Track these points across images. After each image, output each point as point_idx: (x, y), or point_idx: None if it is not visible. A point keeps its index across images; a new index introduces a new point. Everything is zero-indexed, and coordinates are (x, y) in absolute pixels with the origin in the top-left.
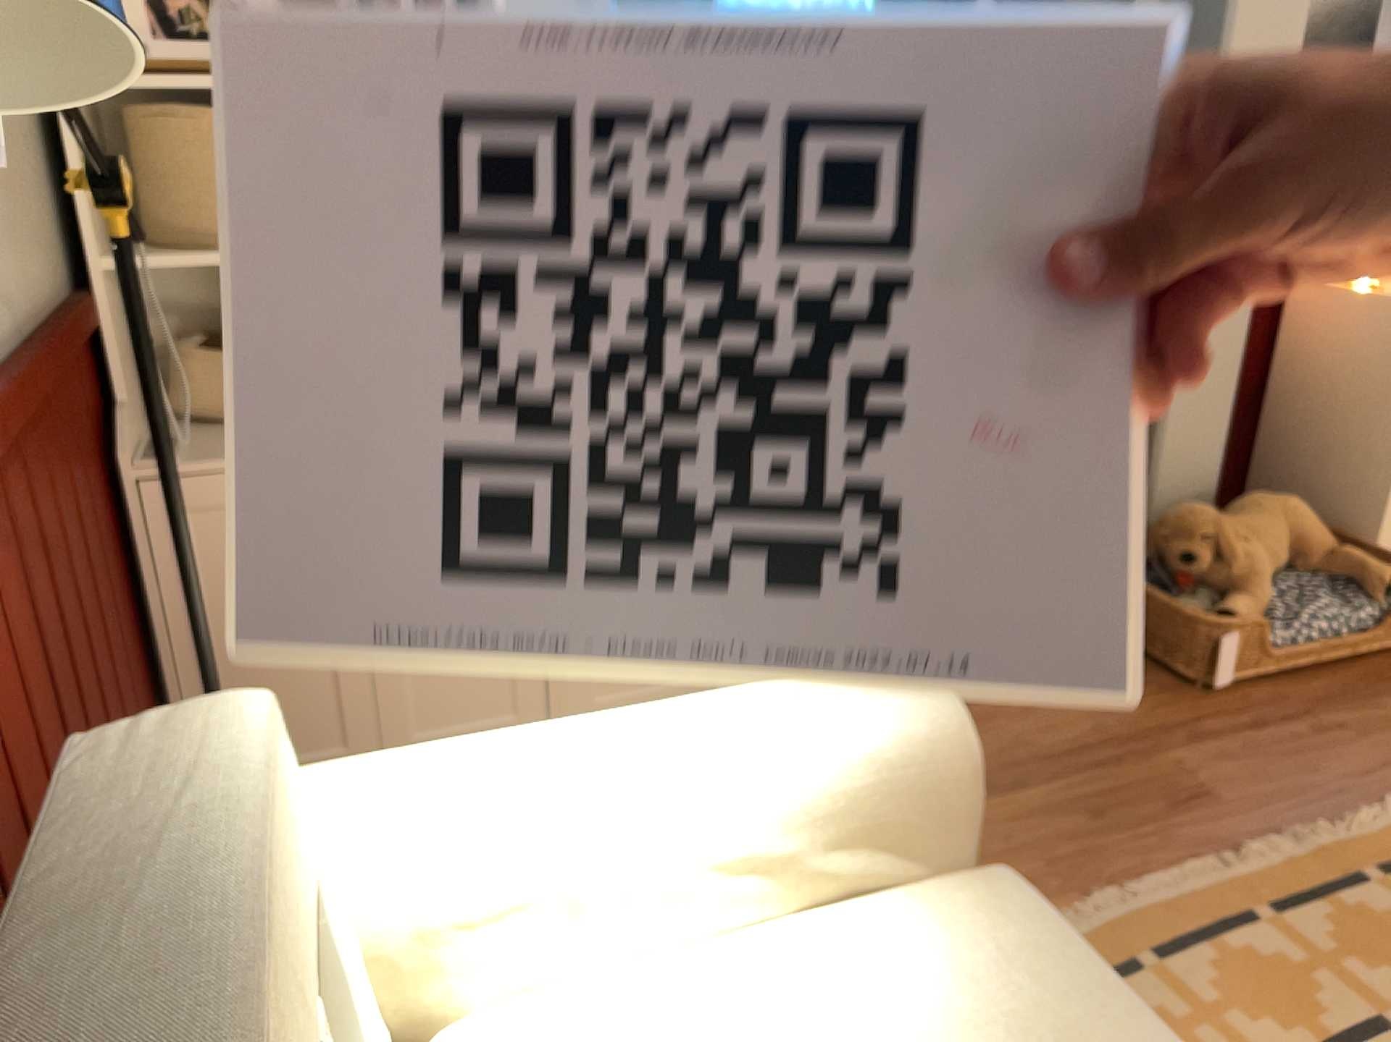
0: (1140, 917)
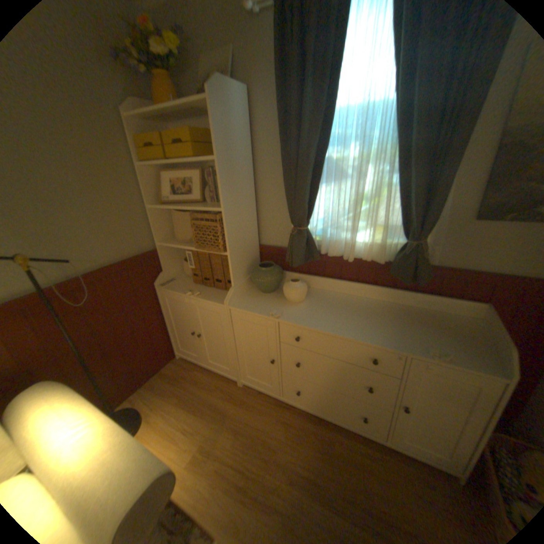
0: None
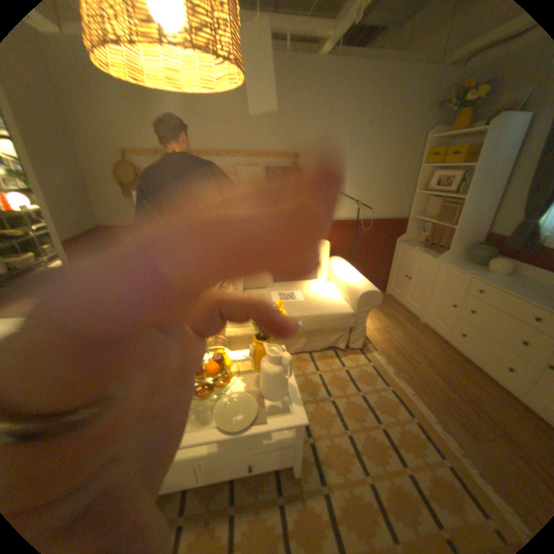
0: (405, 394)
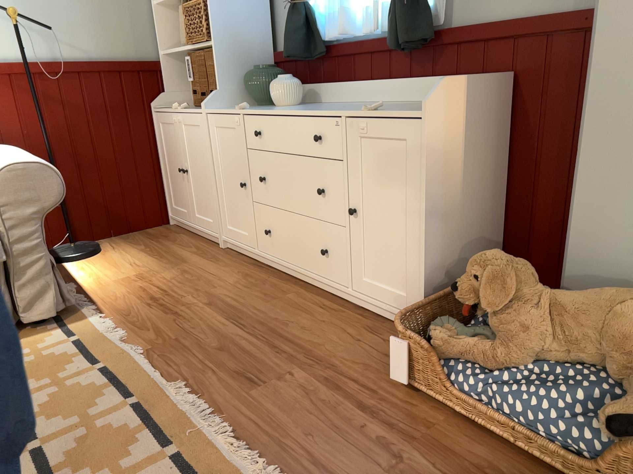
0: (131, 363)
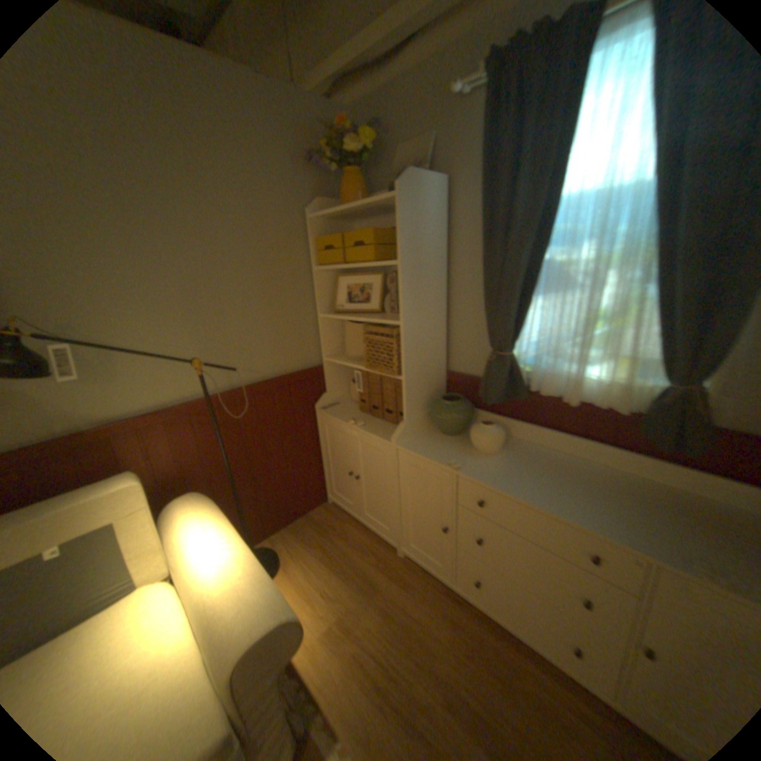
0: None
